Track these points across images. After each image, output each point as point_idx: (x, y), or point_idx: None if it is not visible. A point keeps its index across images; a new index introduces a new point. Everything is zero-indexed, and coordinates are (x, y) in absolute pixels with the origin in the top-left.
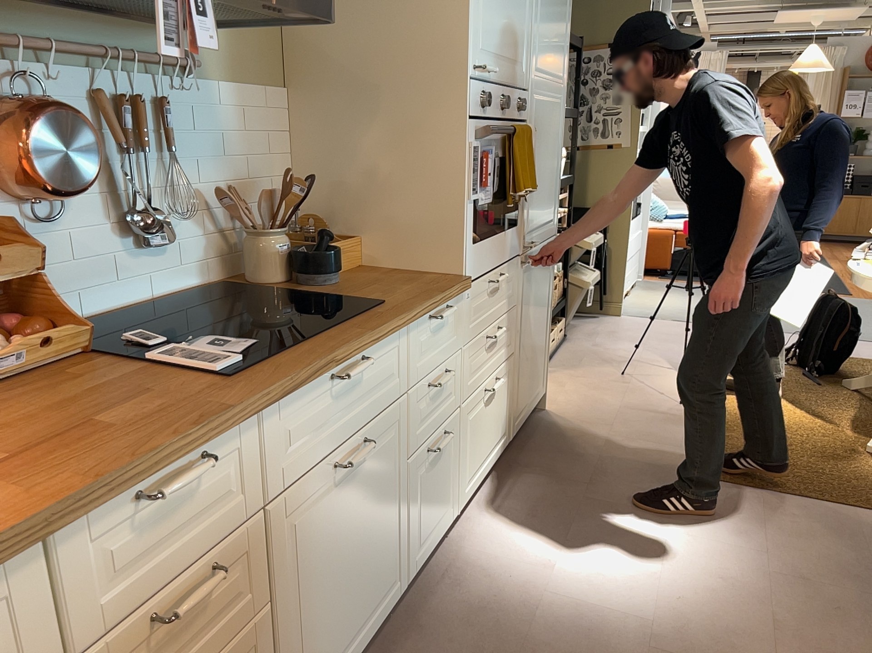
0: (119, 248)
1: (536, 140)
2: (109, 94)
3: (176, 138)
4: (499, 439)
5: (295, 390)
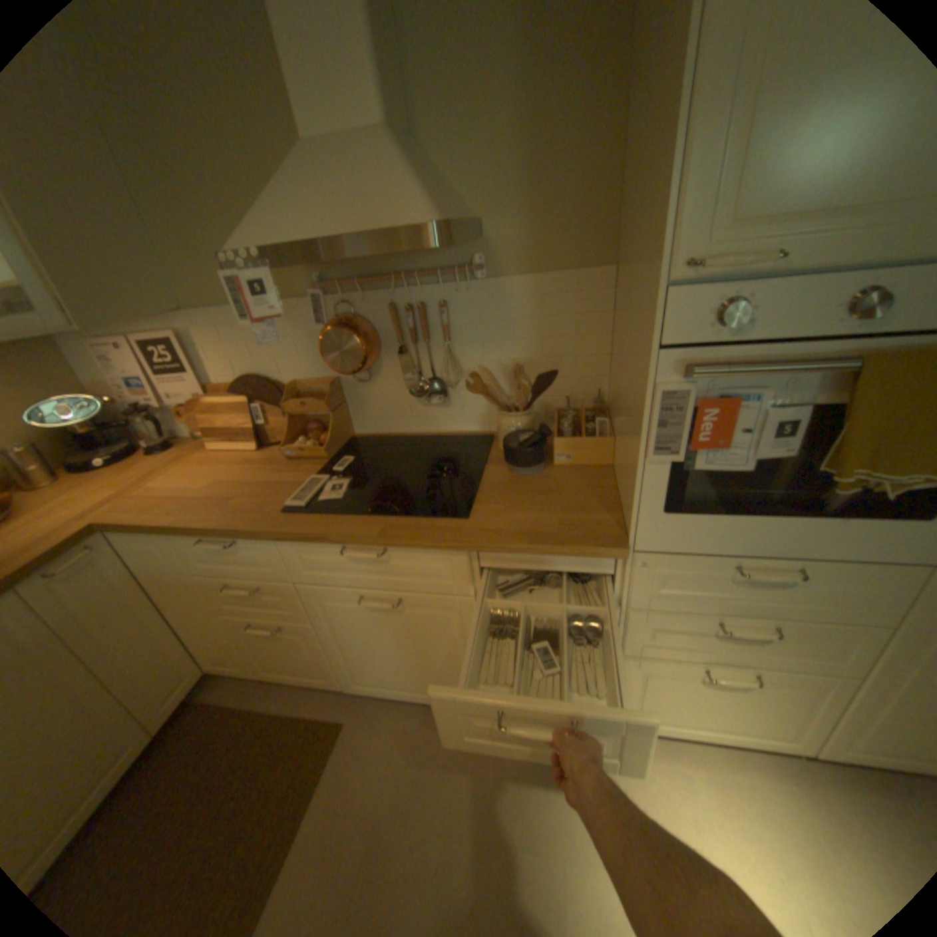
0: (414, 399)
1: None
2: (399, 303)
3: (459, 328)
4: (761, 735)
5: (295, 541)
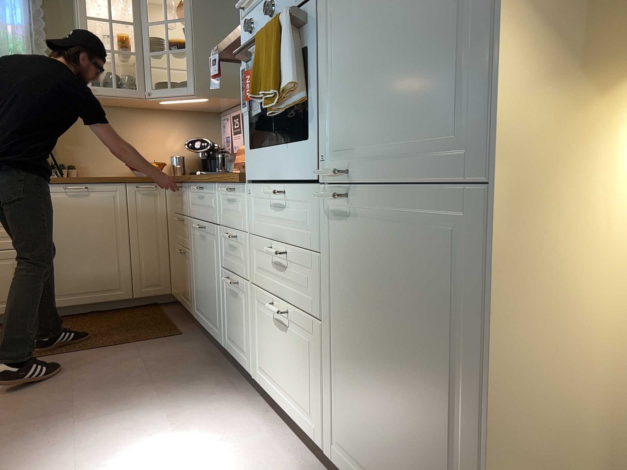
0: None
1: (344, 2)
2: None
3: None
4: (301, 406)
5: (187, 182)
